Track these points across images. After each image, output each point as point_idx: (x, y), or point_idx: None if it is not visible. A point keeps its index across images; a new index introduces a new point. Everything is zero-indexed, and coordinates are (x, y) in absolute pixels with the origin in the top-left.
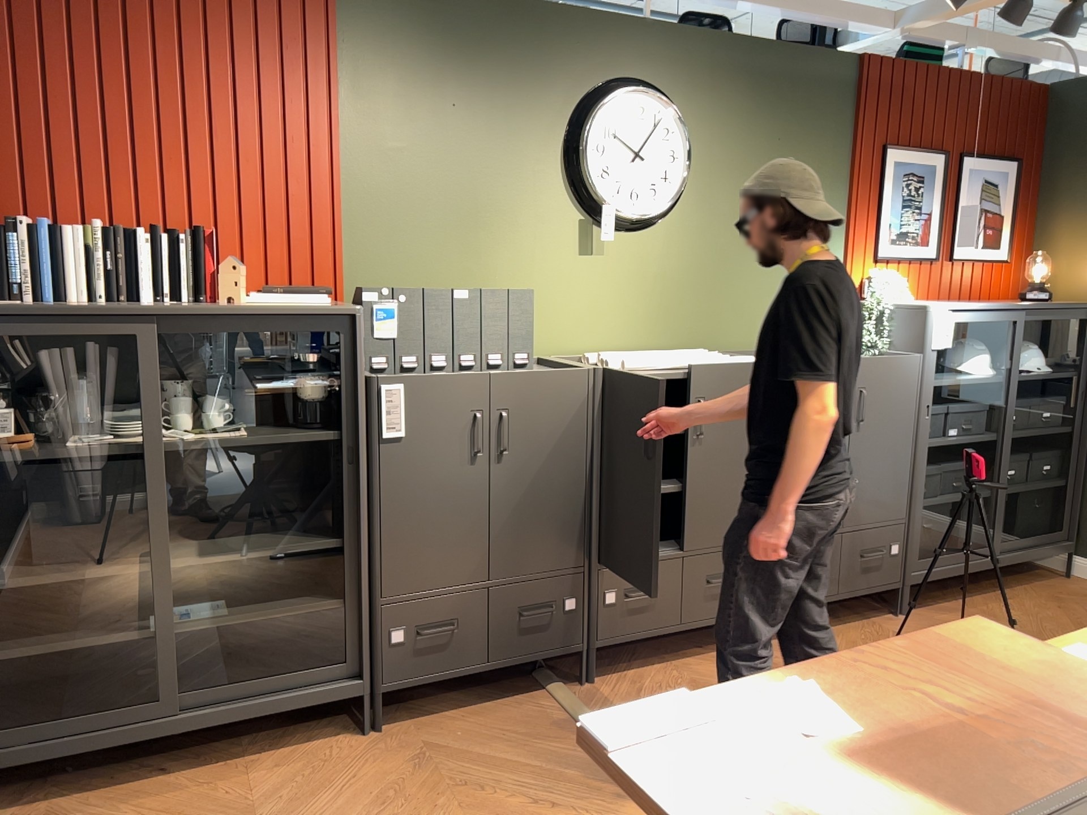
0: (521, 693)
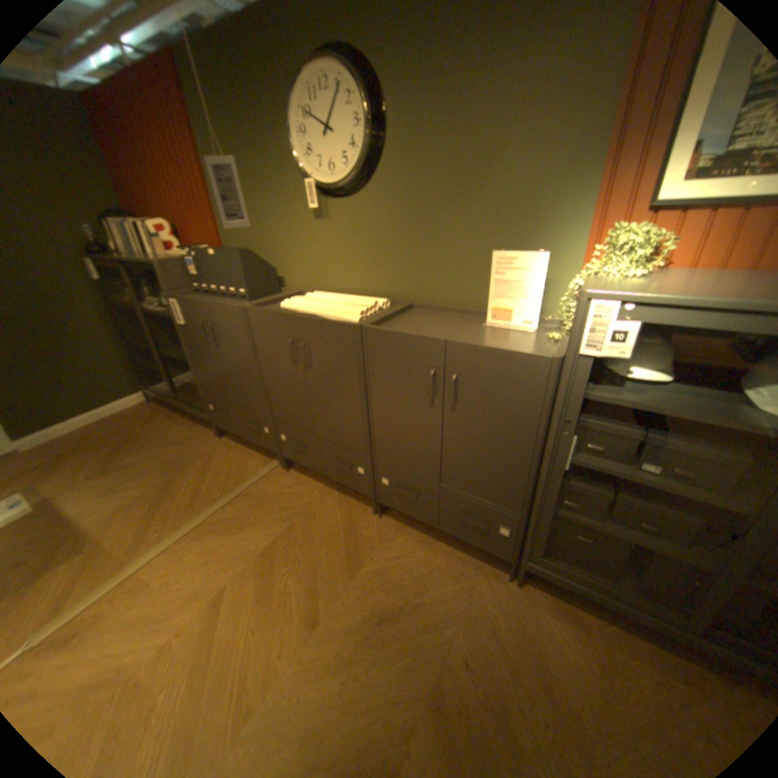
0: (267, 456)
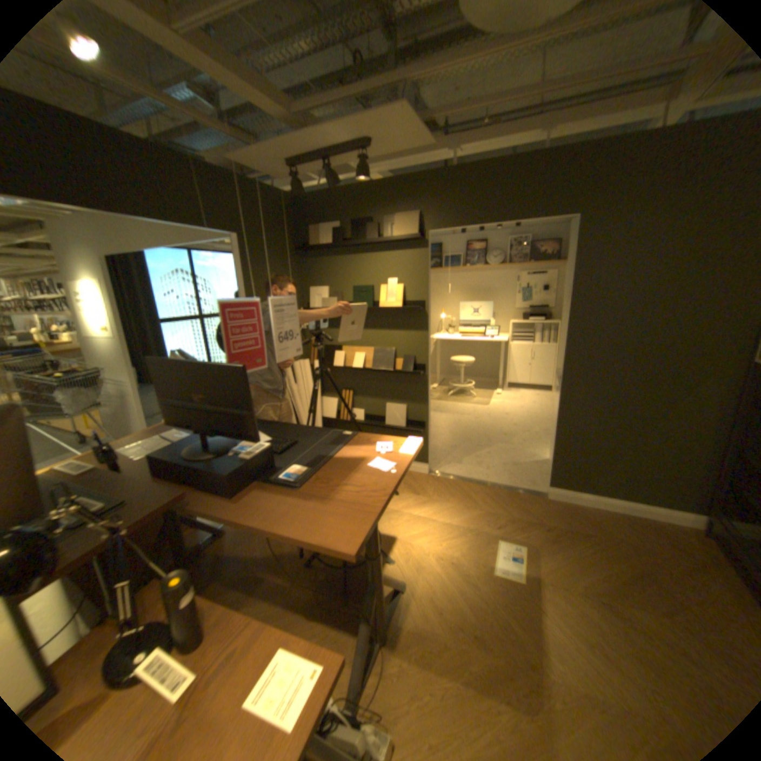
0: None
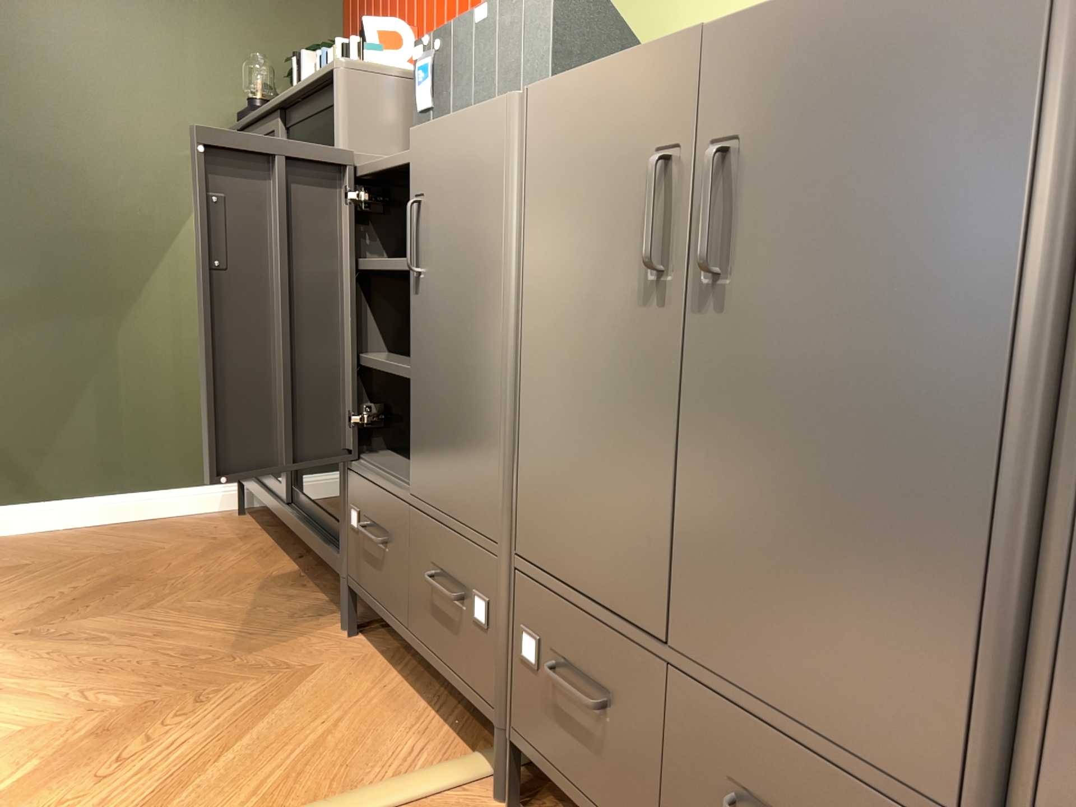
0: (463, 733)
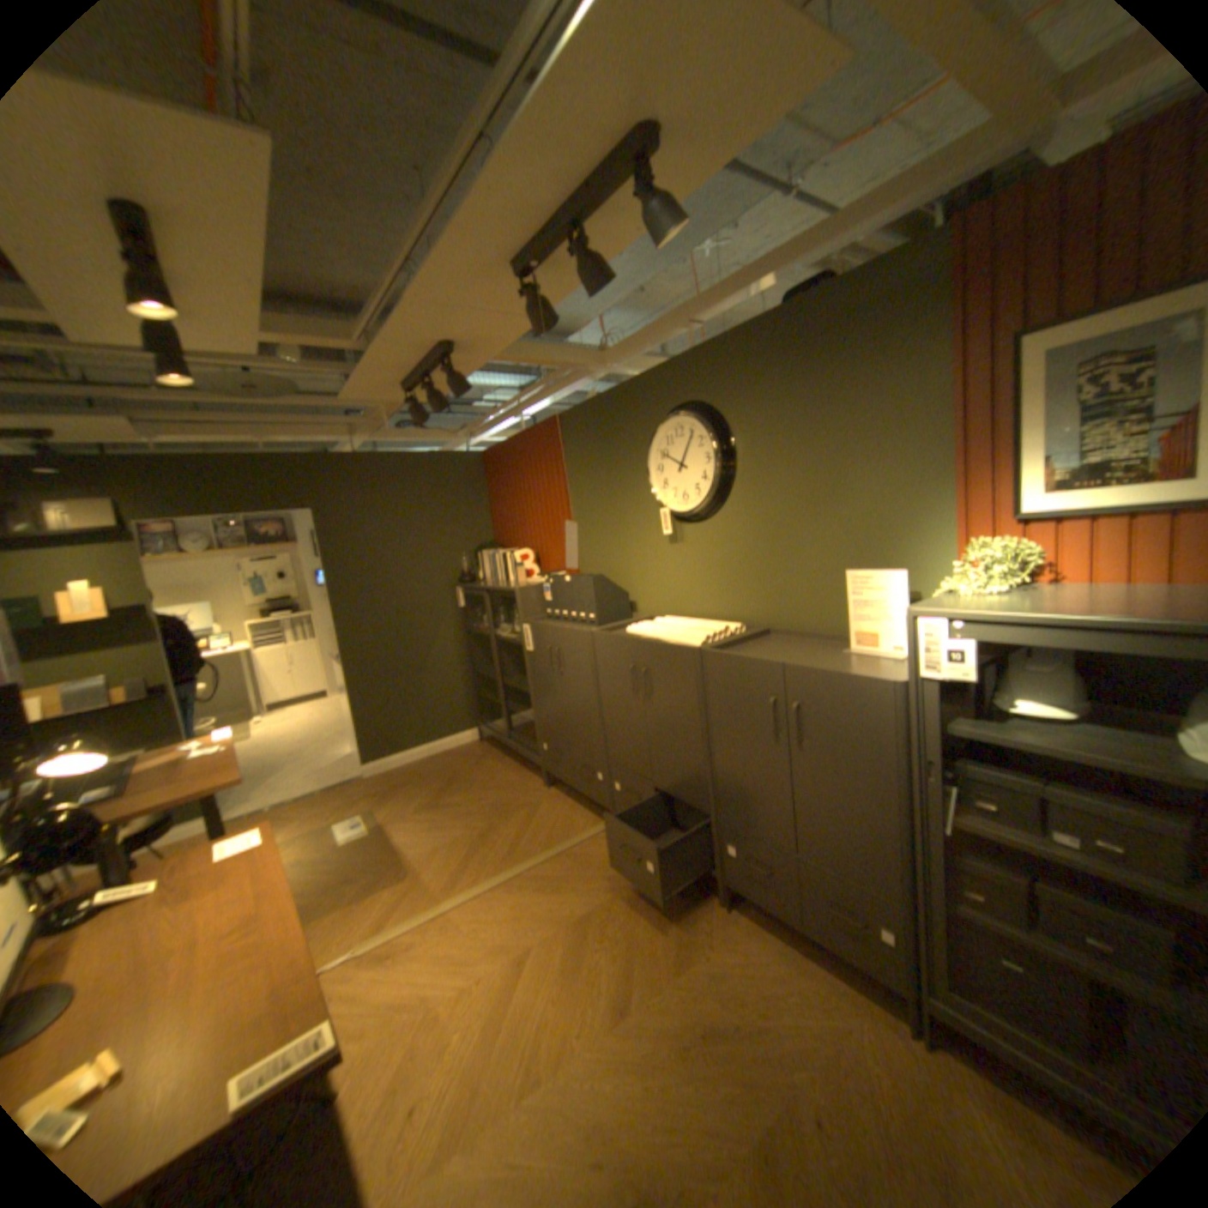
0: (599, 816)
